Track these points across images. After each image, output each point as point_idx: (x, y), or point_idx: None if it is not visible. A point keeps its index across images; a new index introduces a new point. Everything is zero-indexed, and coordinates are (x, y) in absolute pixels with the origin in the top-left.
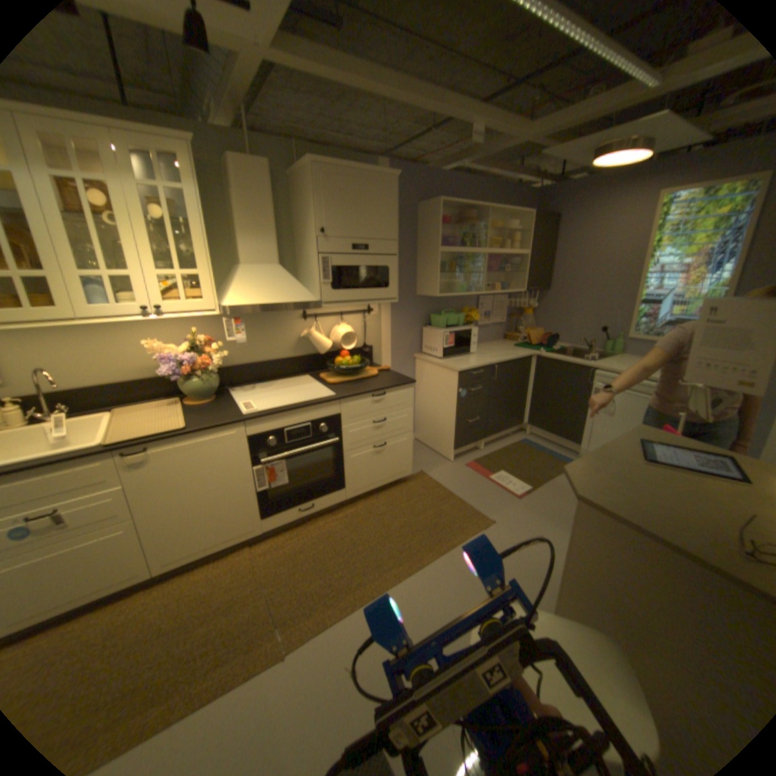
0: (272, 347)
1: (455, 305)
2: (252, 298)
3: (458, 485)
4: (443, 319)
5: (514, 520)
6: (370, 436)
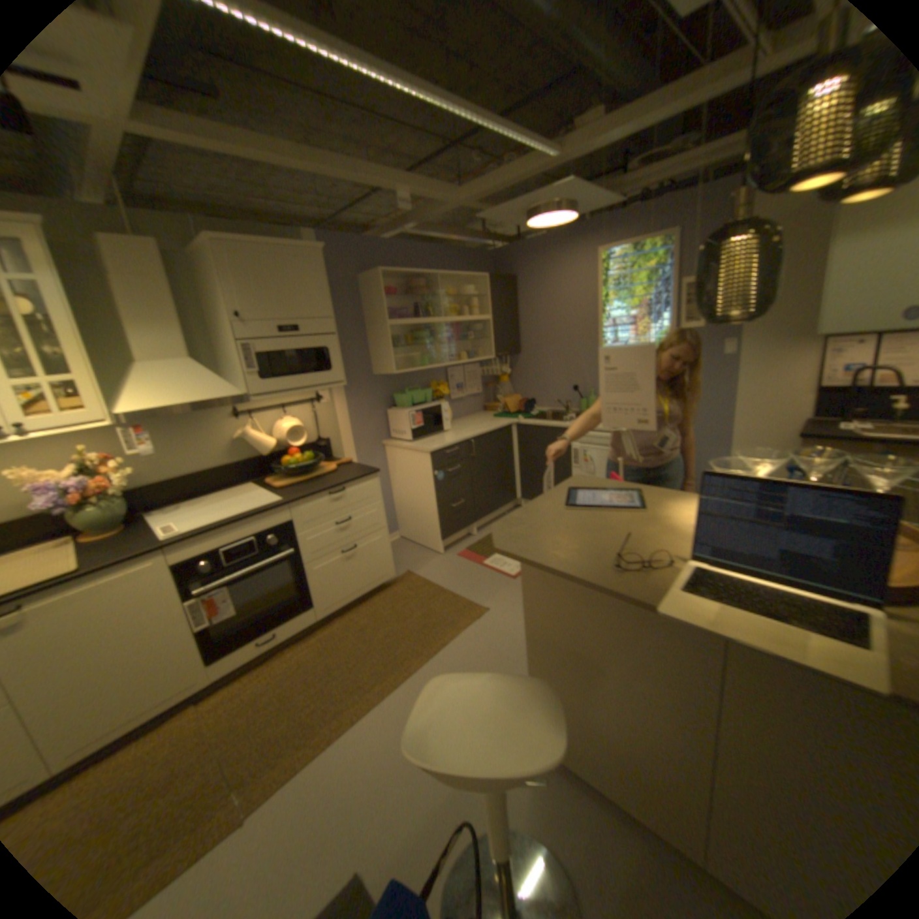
0: (199, 456)
1: (422, 382)
2: (156, 401)
3: (450, 579)
4: (409, 399)
5: (509, 603)
6: (335, 541)
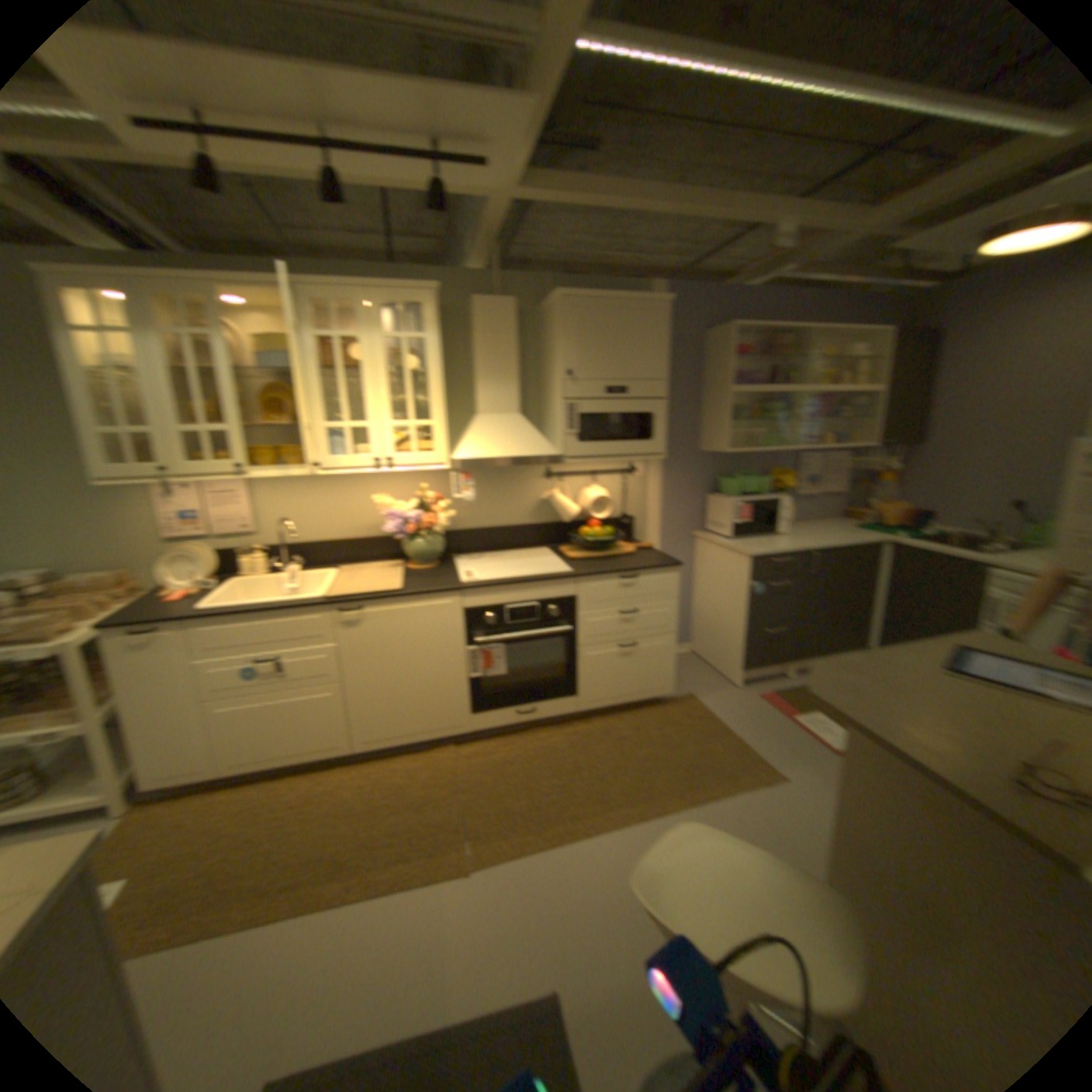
0: (504, 511)
1: (758, 465)
2: (480, 451)
3: (741, 720)
4: (735, 484)
5: (821, 783)
6: (612, 630)
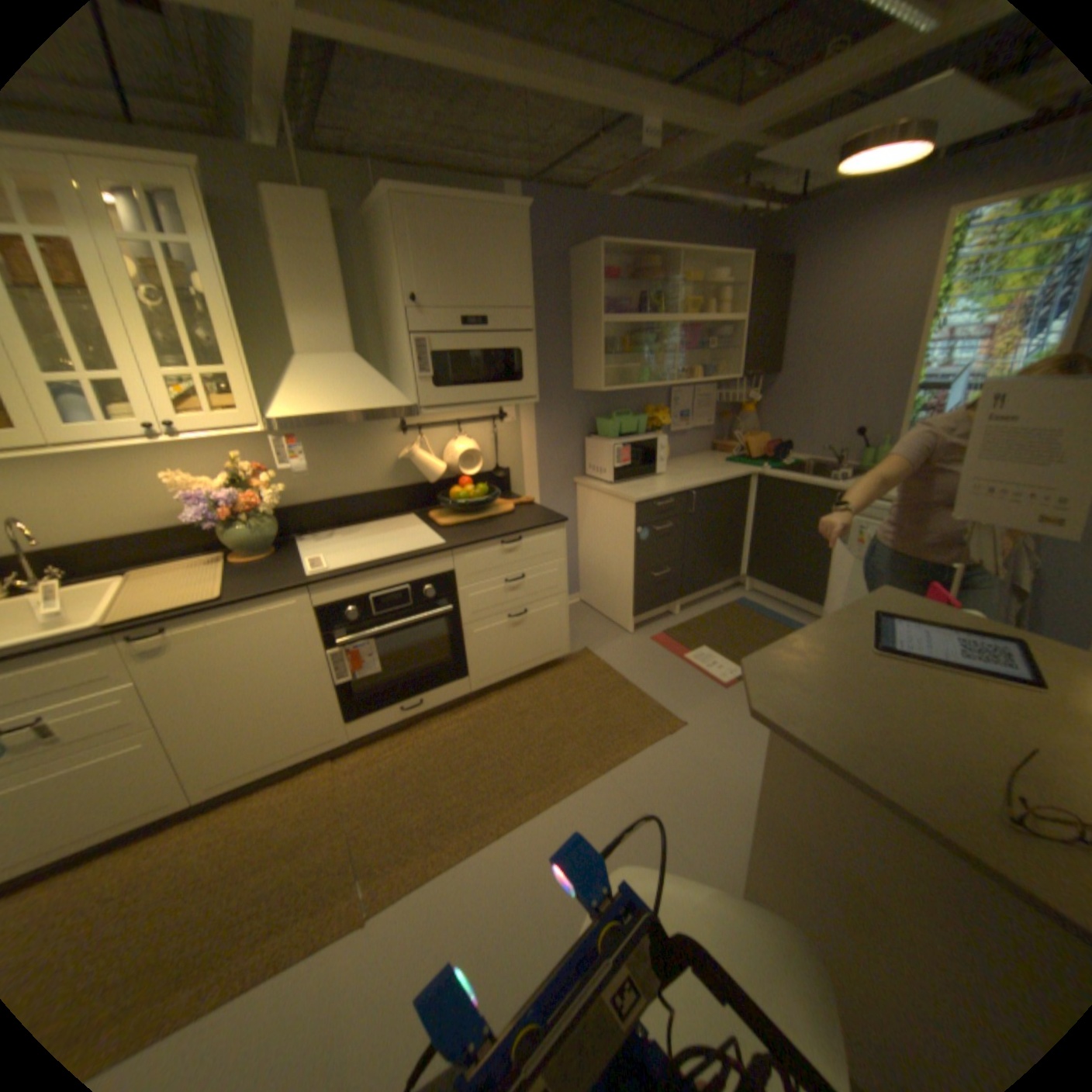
0: (357, 476)
1: (634, 403)
2: (311, 405)
3: (637, 668)
4: (614, 425)
5: (716, 721)
6: (501, 601)
